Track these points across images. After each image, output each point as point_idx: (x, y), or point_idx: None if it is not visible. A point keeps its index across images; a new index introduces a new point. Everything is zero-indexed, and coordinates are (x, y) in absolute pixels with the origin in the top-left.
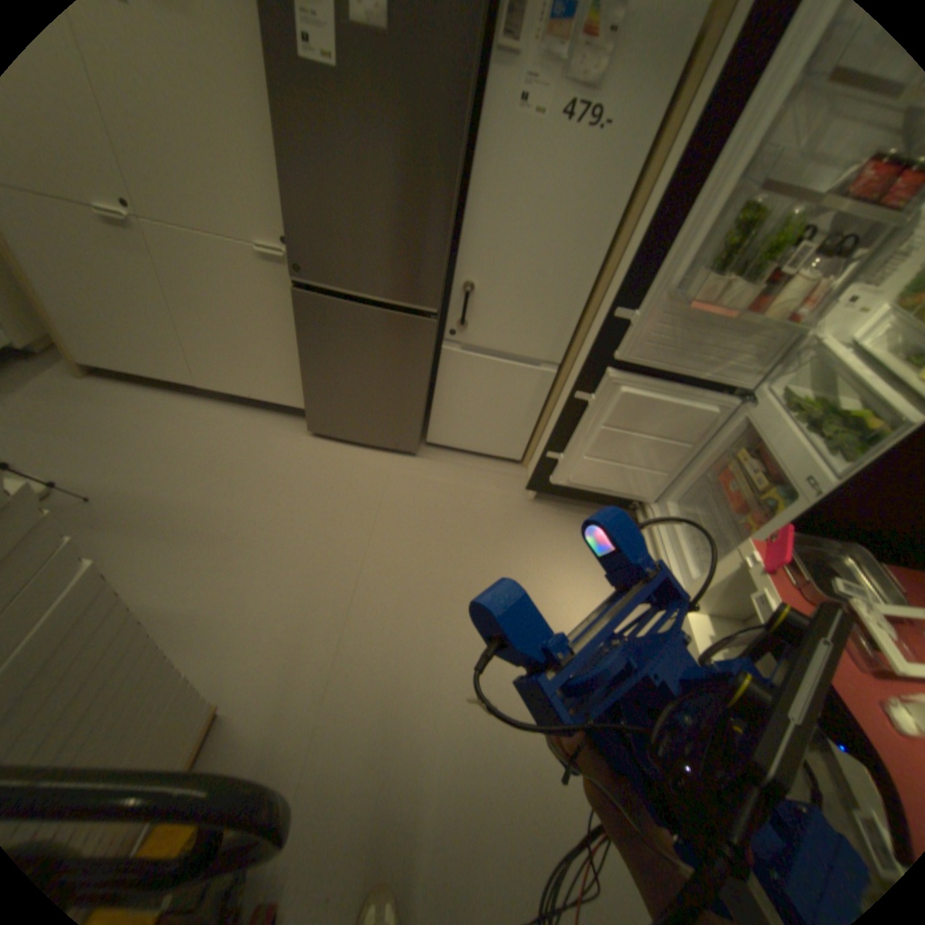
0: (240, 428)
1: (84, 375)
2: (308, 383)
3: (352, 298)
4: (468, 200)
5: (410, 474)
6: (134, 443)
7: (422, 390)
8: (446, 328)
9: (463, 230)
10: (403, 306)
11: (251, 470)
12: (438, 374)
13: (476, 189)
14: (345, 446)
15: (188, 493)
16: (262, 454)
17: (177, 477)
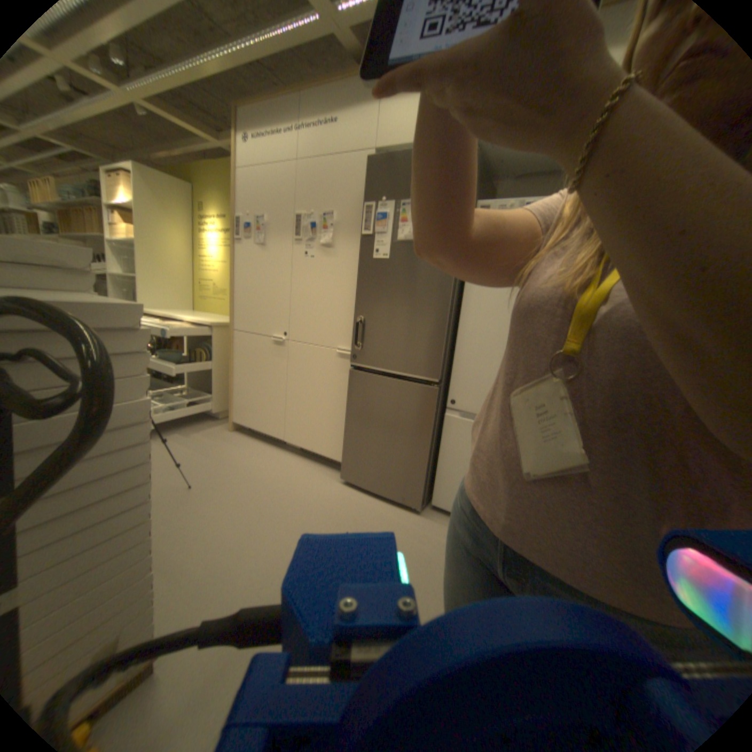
0: (297, 470)
1: (232, 430)
2: (347, 436)
3: (383, 375)
4: (462, 315)
5: (410, 527)
6: (233, 465)
7: (426, 446)
8: (449, 401)
9: (459, 333)
10: (416, 381)
11: (290, 494)
12: (443, 440)
13: (464, 306)
14: (363, 495)
15: (244, 498)
16: (303, 487)
17: (244, 488)
